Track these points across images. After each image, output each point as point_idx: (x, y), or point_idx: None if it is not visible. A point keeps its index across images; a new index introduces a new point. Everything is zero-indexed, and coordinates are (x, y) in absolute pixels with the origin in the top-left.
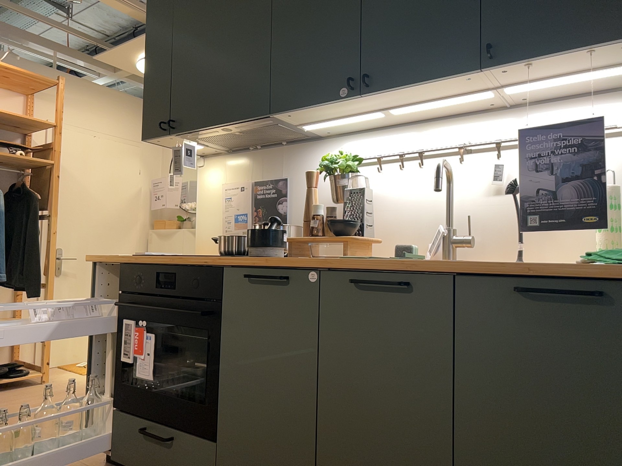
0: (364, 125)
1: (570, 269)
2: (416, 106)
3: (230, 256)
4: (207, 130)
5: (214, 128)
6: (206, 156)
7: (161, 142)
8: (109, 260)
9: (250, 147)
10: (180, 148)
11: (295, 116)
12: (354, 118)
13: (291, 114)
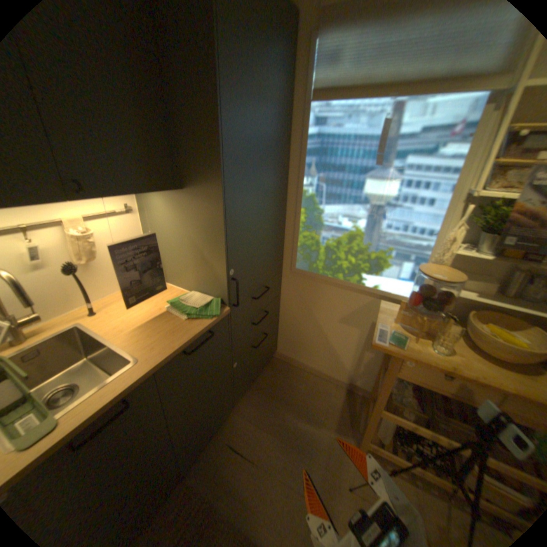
0: None
1: (197, 330)
2: None
3: None
4: None
5: None
6: None
7: None
8: None
9: None
10: None
11: None
12: None
13: None
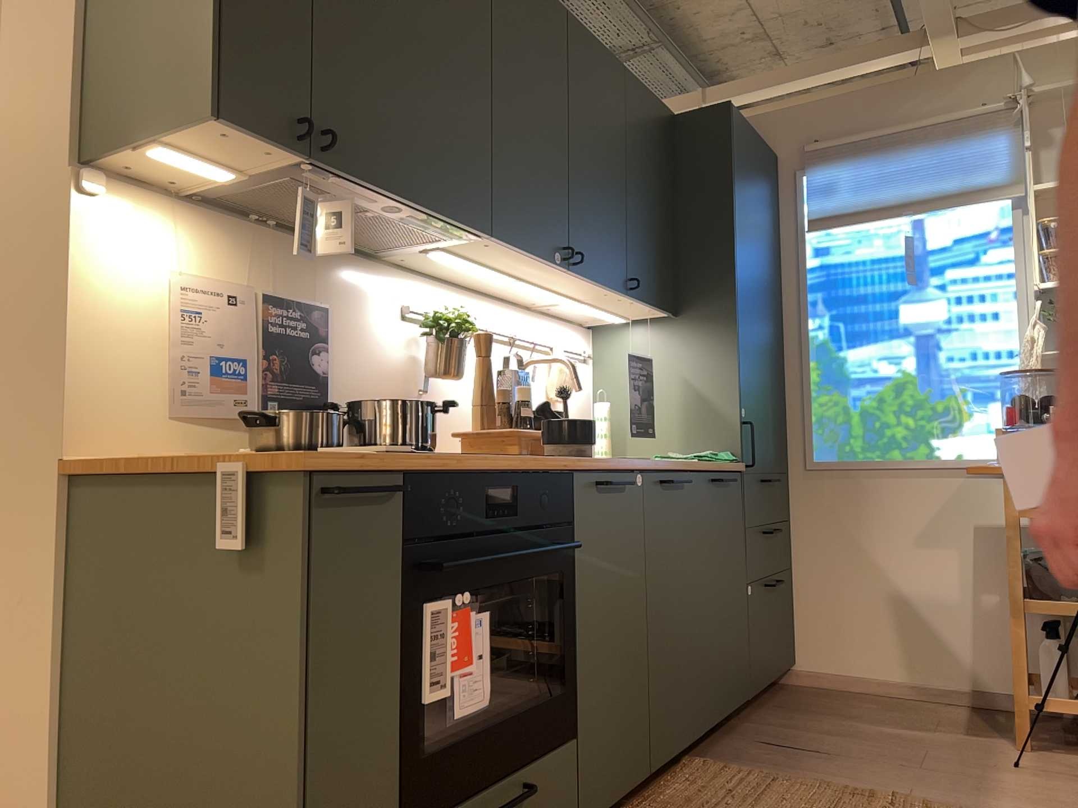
0: (445, 270)
1: (719, 466)
2: (538, 287)
3: (551, 457)
4: (379, 194)
5: (394, 199)
6: (104, 171)
7: (216, 137)
8: (383, 464)
9: (258, 216)
10: (315, 197)
11: (479, 245)
12: (490, 271)
13: (493, 244)
